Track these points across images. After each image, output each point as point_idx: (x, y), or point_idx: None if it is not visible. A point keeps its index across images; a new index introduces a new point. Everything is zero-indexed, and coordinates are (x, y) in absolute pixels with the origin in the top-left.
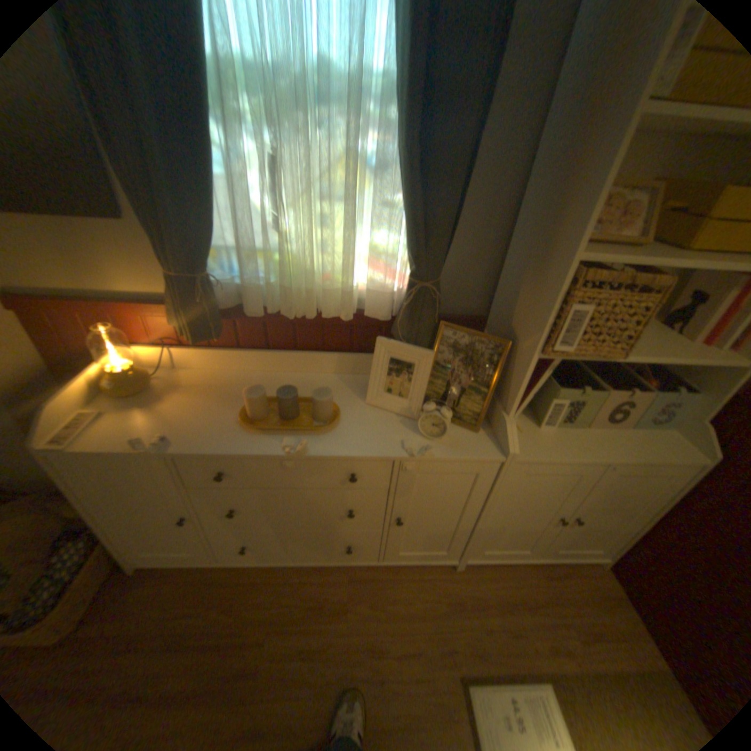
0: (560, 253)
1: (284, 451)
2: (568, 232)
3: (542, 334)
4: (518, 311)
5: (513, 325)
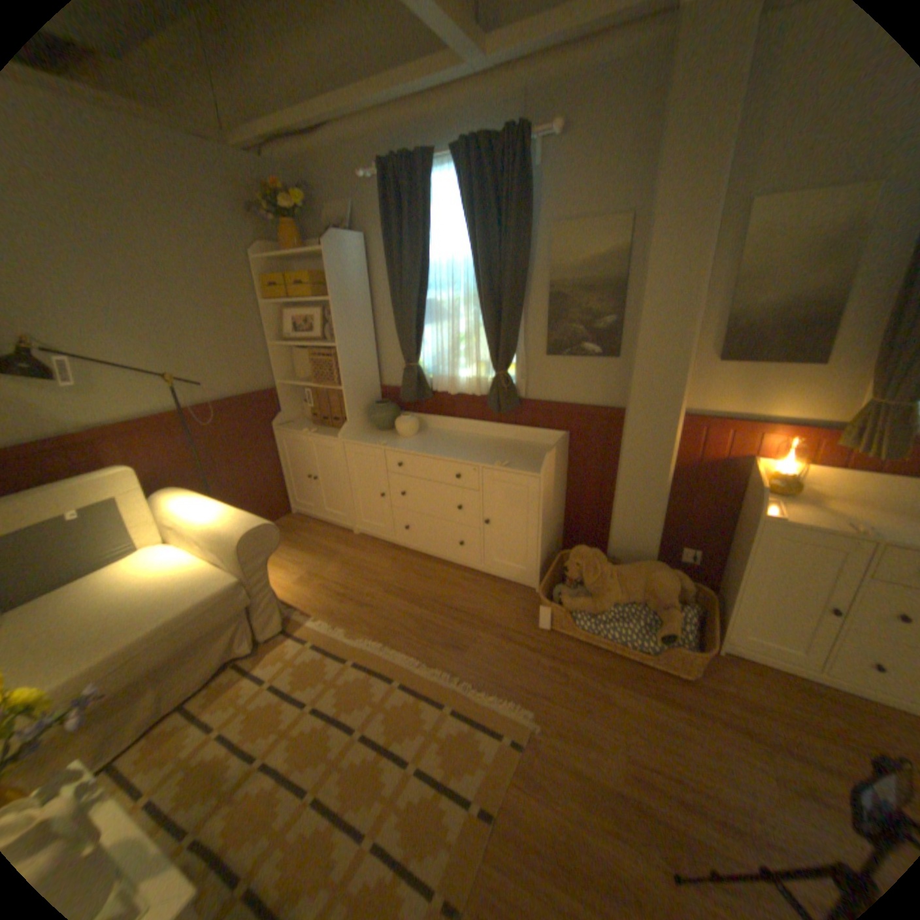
0: None
1: None
2: None
3: None
4: None
5: None
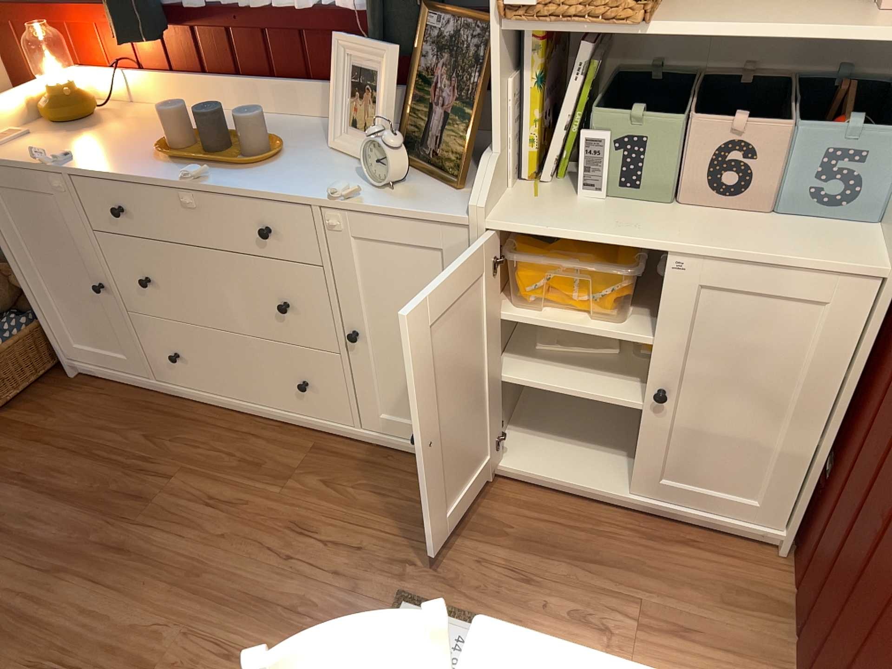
0: None
1: (183, 177)
2: None
3: None
4: None
5: None
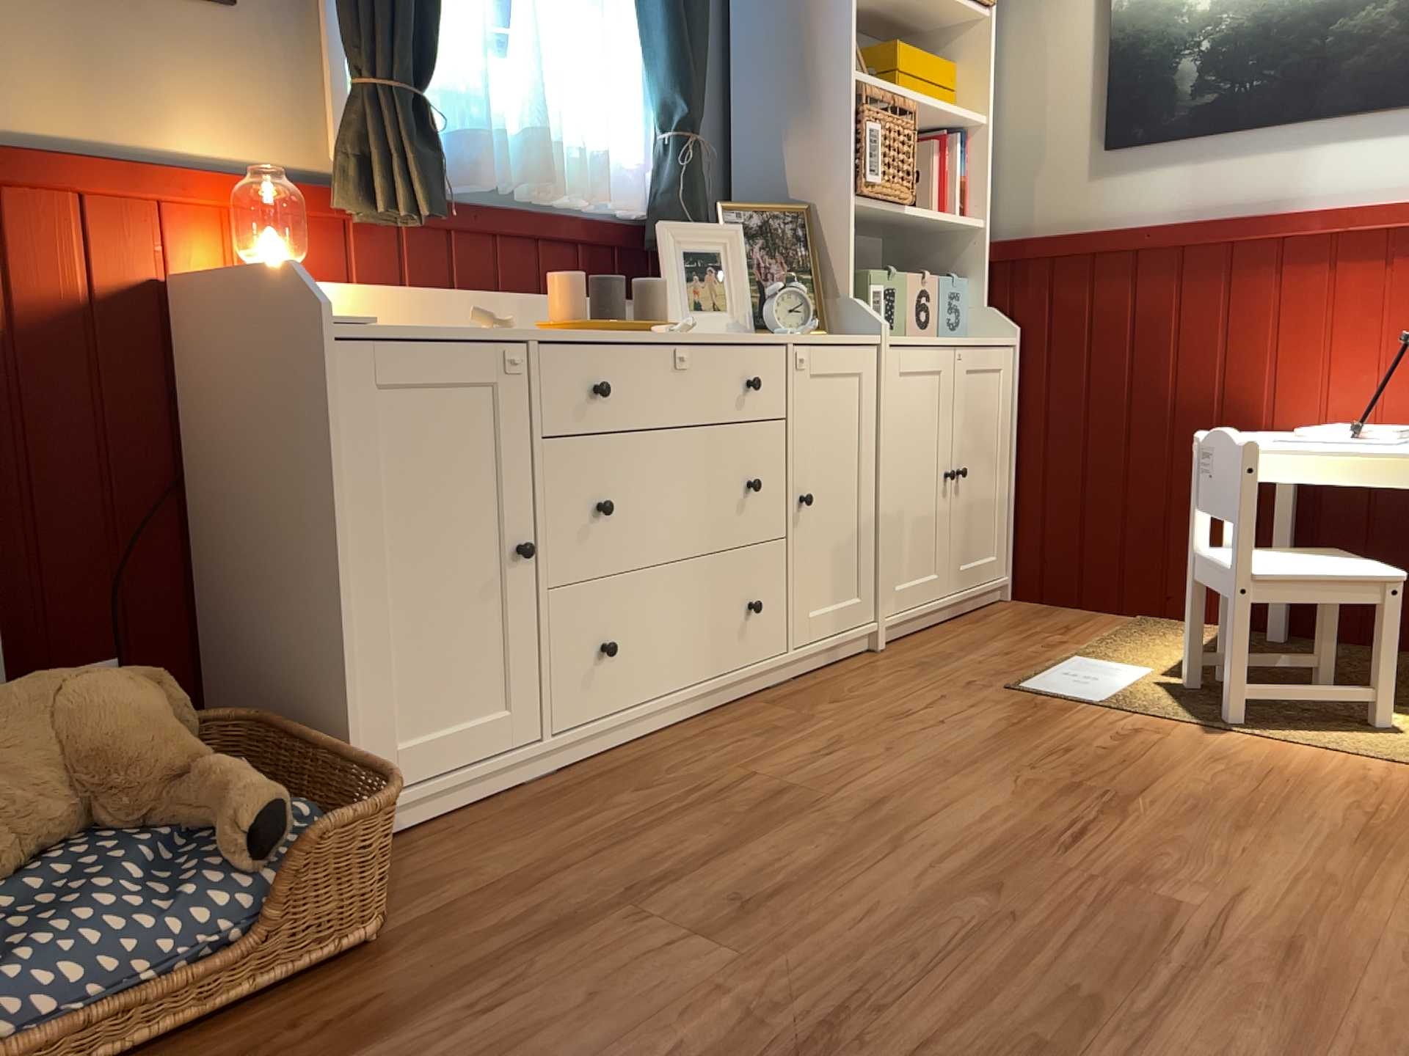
0: (826, 81)
1: (669, 332)
2: (826, 58)
3: (847, 168)
4: (792, 176)
5: (792, 197)
